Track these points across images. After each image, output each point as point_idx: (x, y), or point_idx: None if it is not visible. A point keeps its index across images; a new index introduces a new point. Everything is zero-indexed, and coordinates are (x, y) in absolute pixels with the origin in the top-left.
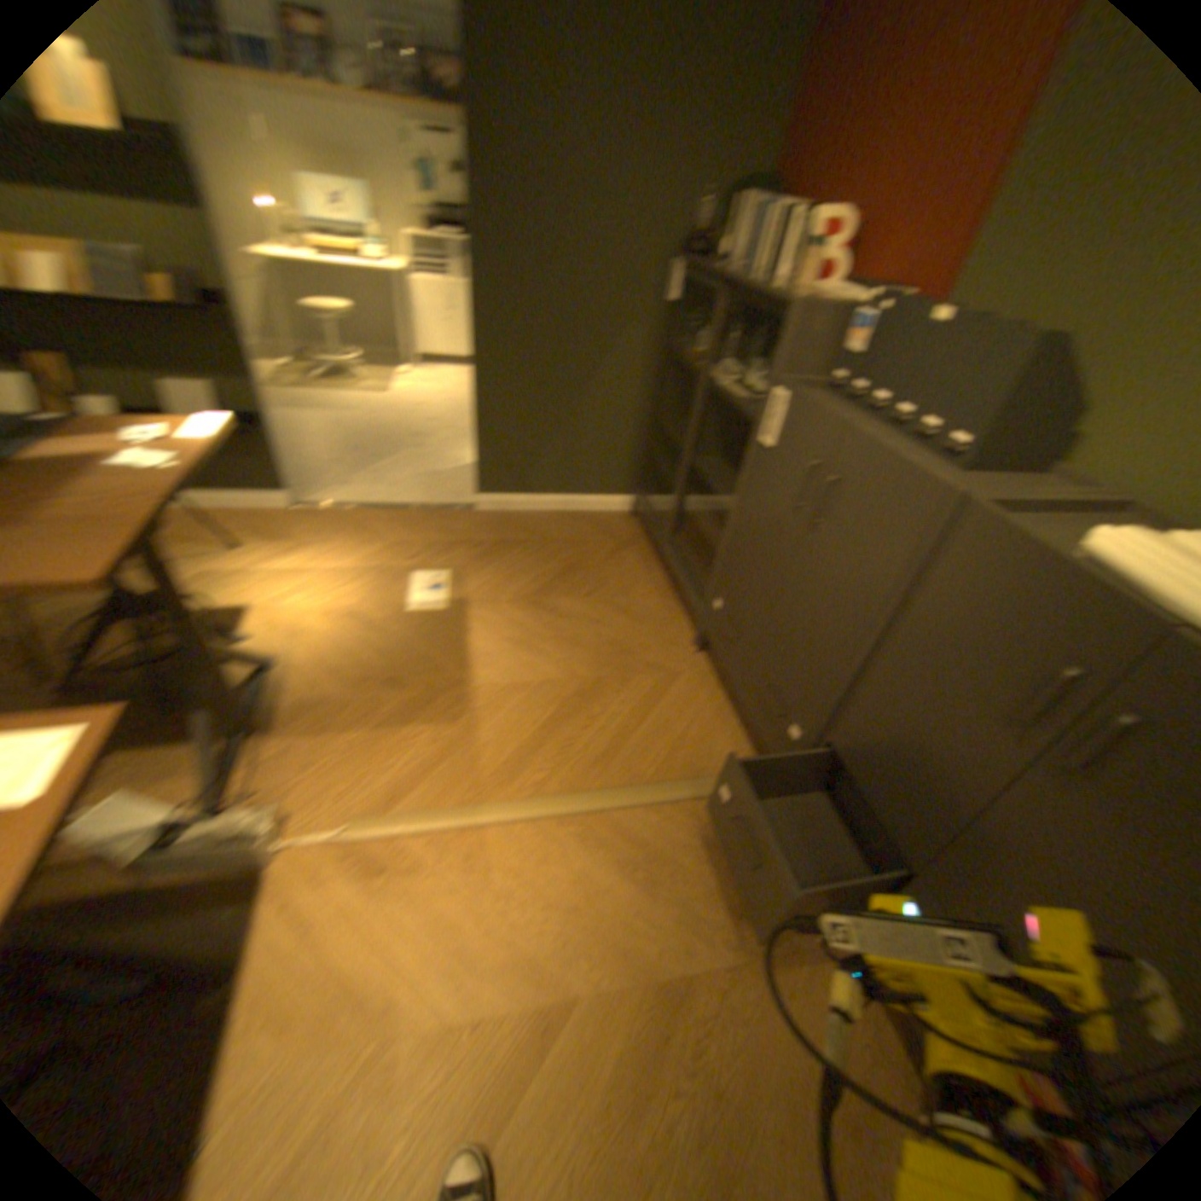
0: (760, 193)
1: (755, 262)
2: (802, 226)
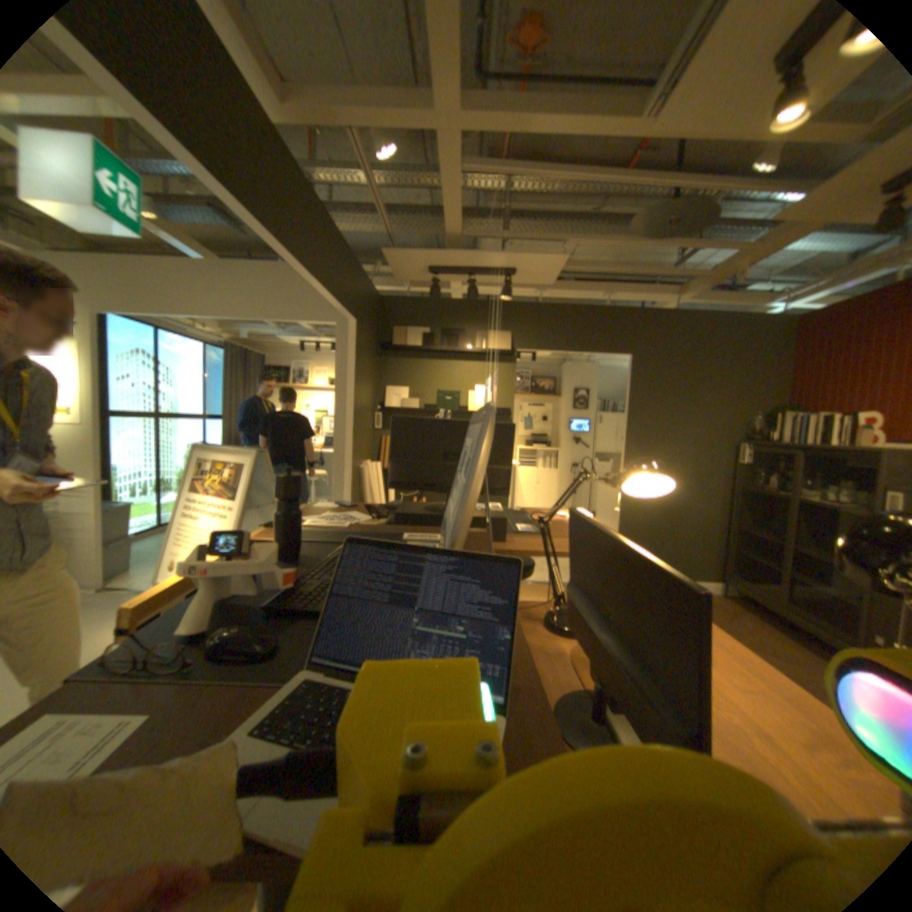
0: (797, 414)
1: (808, 443)
2: (848, 424)
